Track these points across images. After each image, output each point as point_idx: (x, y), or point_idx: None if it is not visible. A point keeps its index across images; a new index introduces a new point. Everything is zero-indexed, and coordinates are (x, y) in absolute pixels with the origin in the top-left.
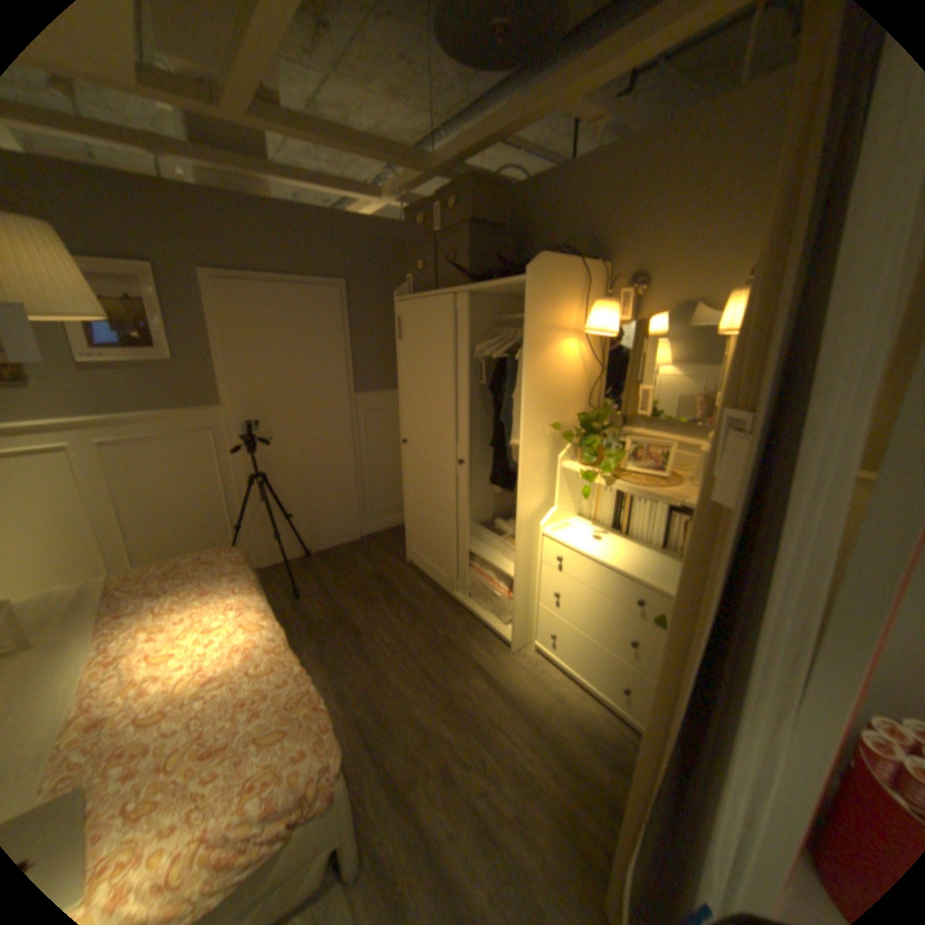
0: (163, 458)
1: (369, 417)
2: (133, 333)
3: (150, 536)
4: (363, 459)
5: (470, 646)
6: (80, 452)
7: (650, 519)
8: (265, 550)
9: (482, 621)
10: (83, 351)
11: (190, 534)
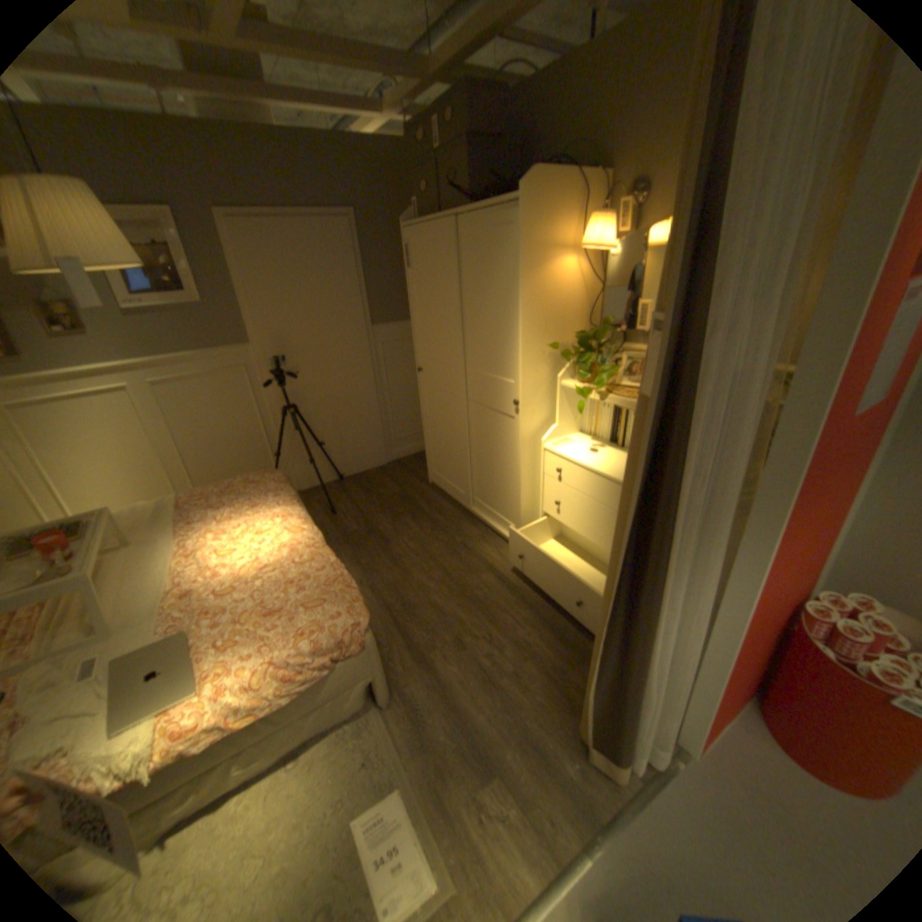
0: (207, 395)
1: (387, 349)
2: (165, 279)
3: (206, 464)
4: (385, 390)
5: (484, 551)
6: (138, 392)
7: None
8: (304, 476)
9: (495, 531)
10: (126, 299)
11: (239, 462)
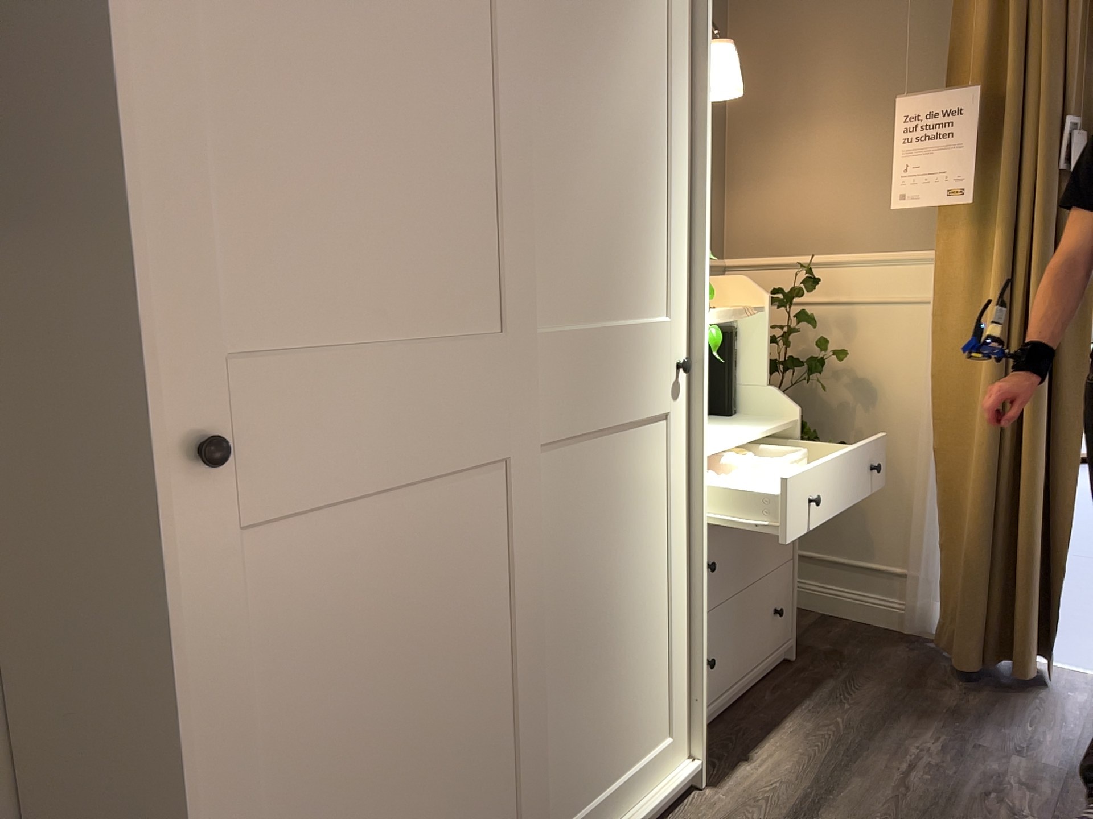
0: None
1: None
2: None
3: None
4: None
5: None
6: None
7: None
8: None
9: None
10: None
11: None
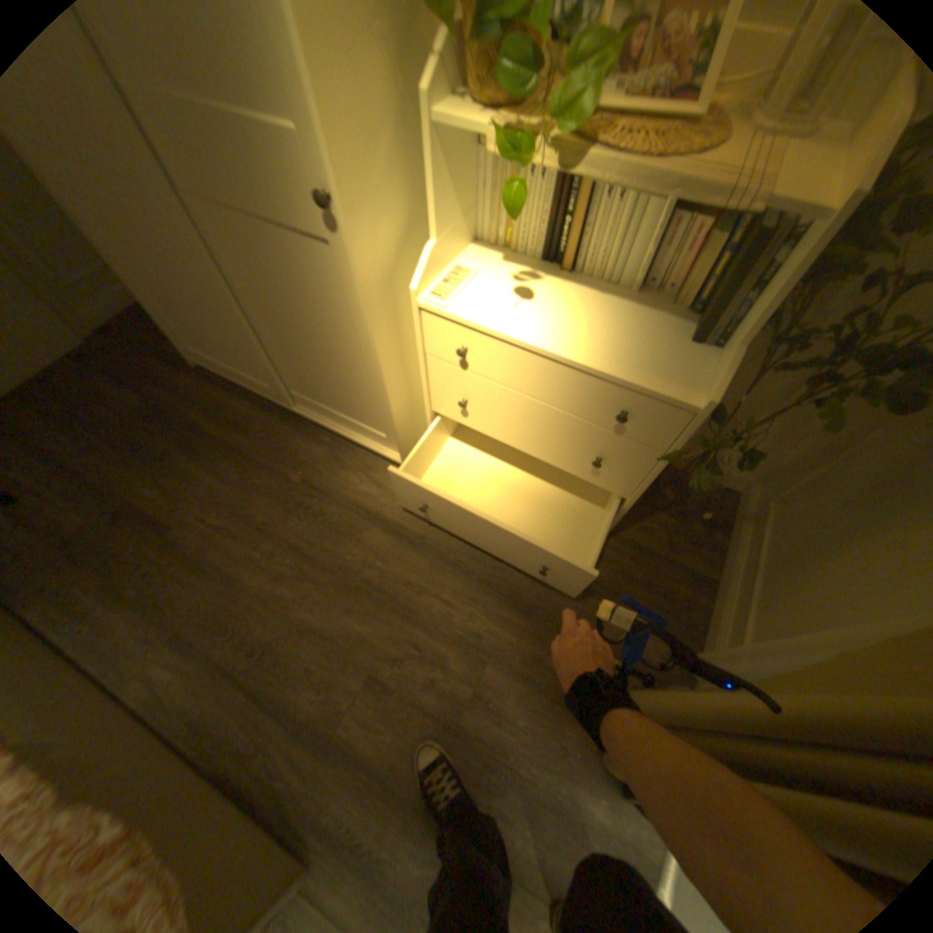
0: None
1: None
2: None
3: None
4: None
5: (345, 484)
6: None
7: (627, 231)
8: None
9: (351, 439)
10: None
11: None
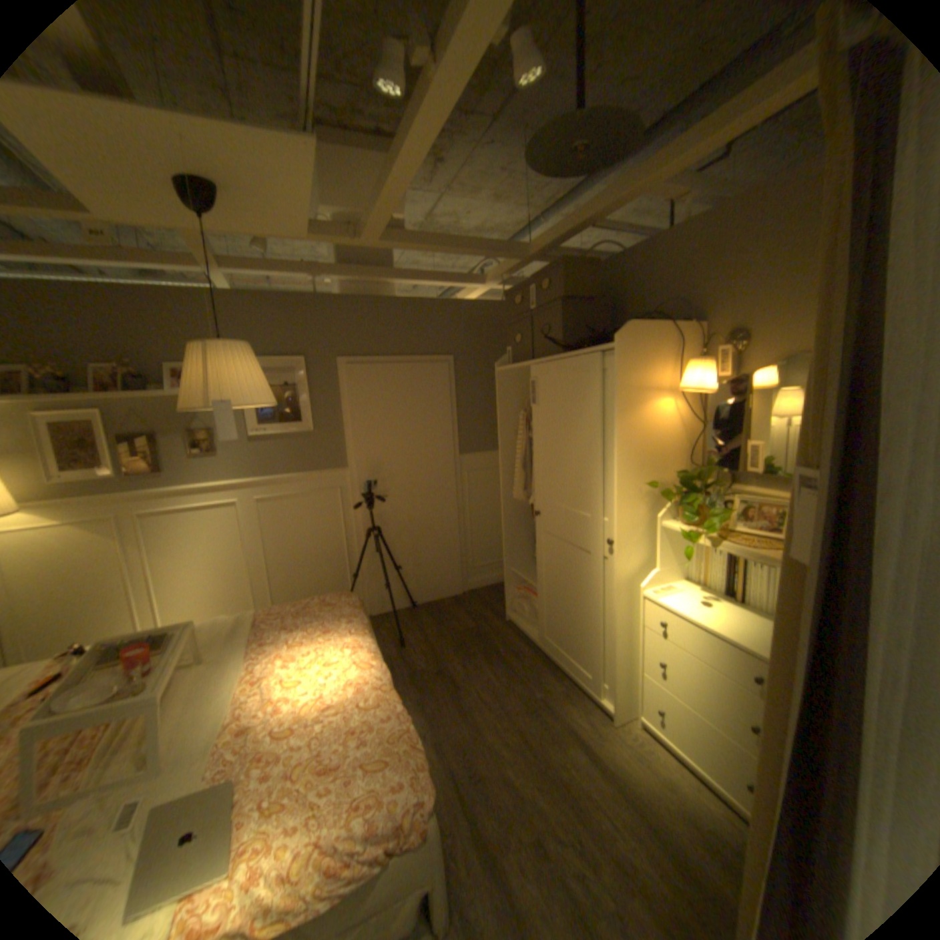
0: (302, 513)
1: (472, 477)
2: (289, 412)
3: (288, 581)
4: (466, 517)
5: (569, 715)
6: (245, 508)
7: (770, 587)
8: (377, 600)
9: (584, 690)
10: (254, 428)
11: (318, 581)
